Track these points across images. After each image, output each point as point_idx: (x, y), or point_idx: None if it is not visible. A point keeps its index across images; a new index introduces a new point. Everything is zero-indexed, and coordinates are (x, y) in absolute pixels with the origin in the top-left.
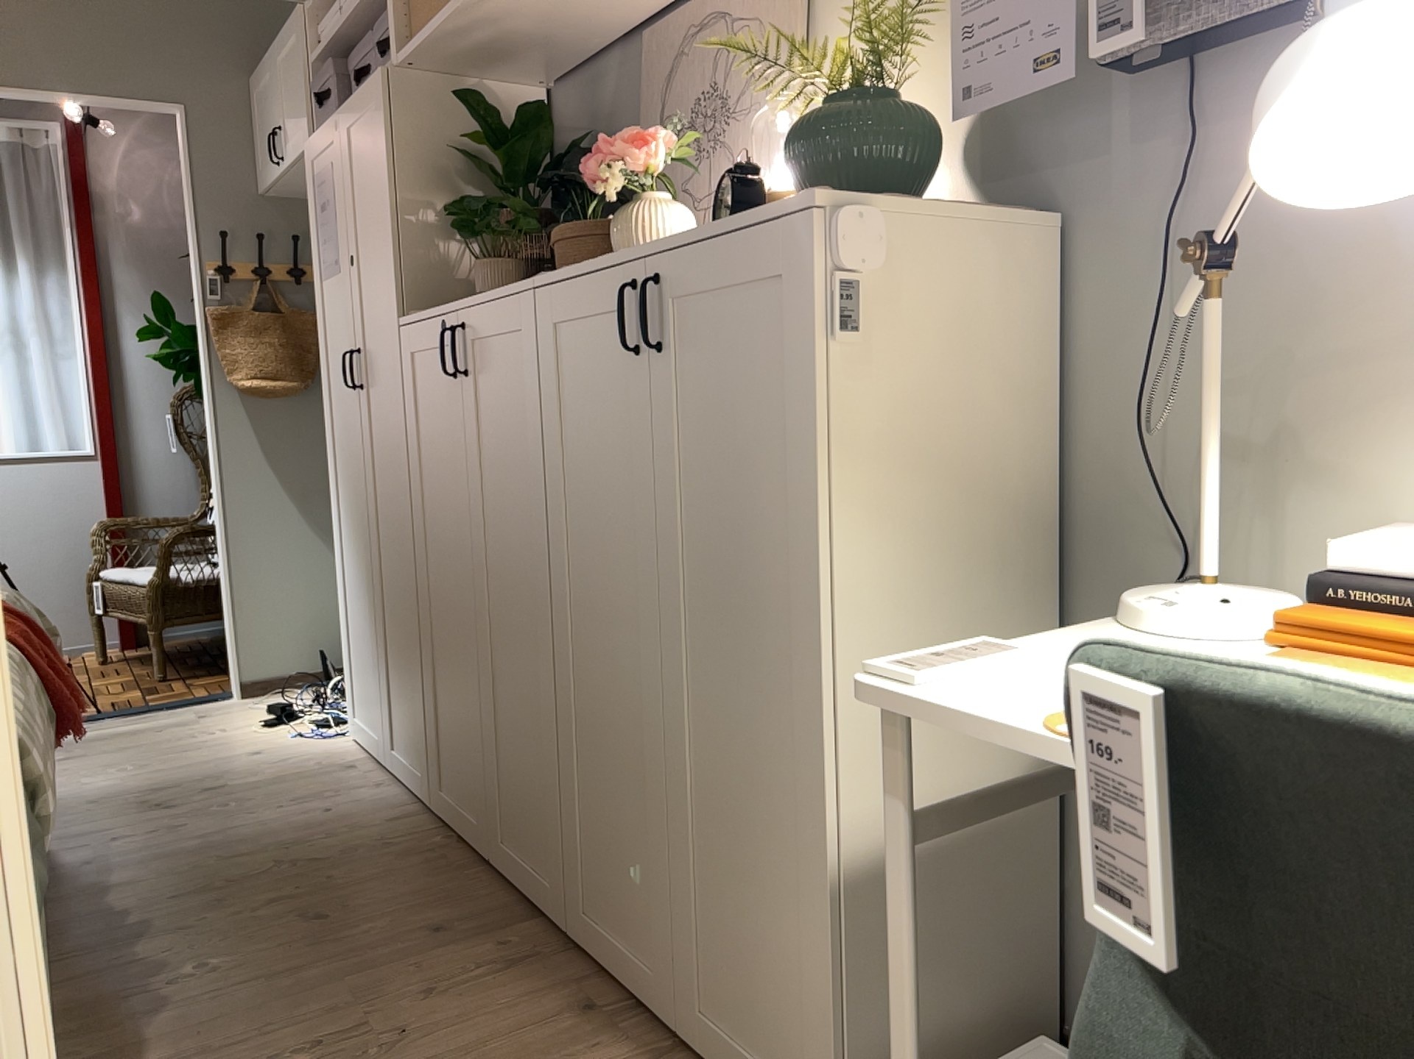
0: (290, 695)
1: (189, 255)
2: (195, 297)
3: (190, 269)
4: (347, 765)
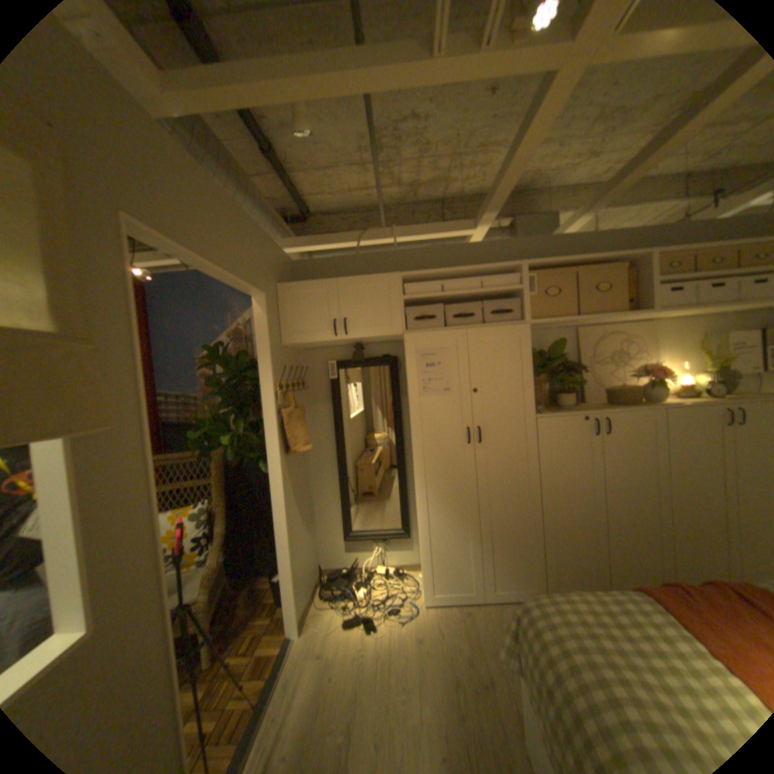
0: (318, 619)
1: (261, 379)
2: (268, 404)
3: (262, 388)
4: (467, 616)
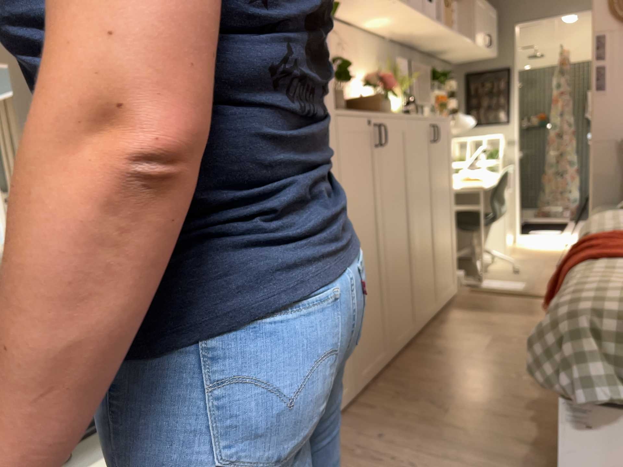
0: None
1: None
2: None
3: None
4: None
